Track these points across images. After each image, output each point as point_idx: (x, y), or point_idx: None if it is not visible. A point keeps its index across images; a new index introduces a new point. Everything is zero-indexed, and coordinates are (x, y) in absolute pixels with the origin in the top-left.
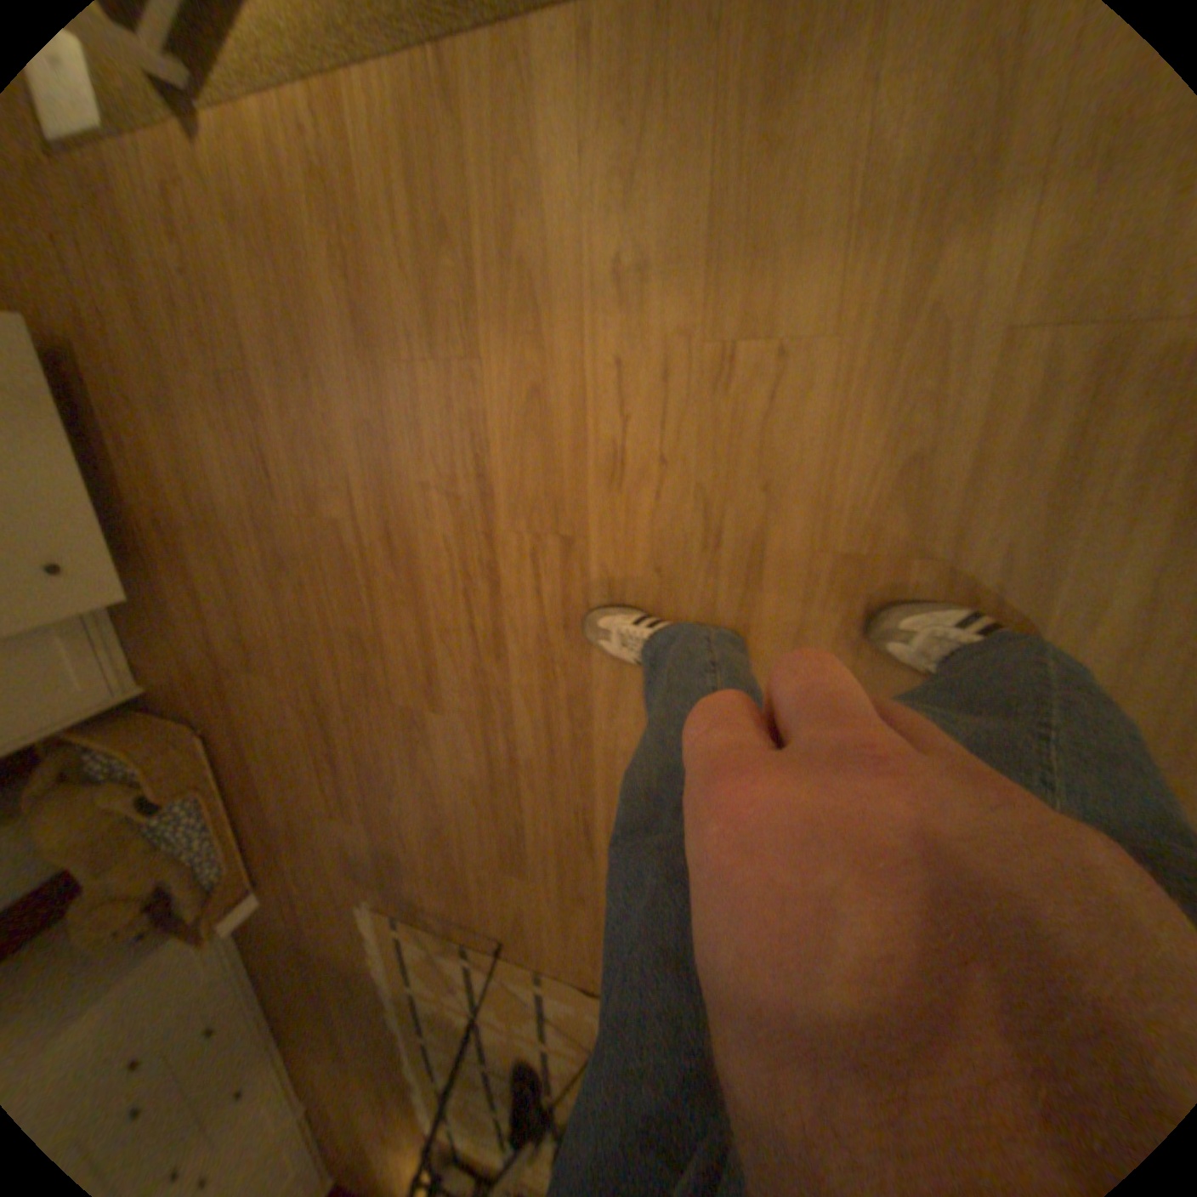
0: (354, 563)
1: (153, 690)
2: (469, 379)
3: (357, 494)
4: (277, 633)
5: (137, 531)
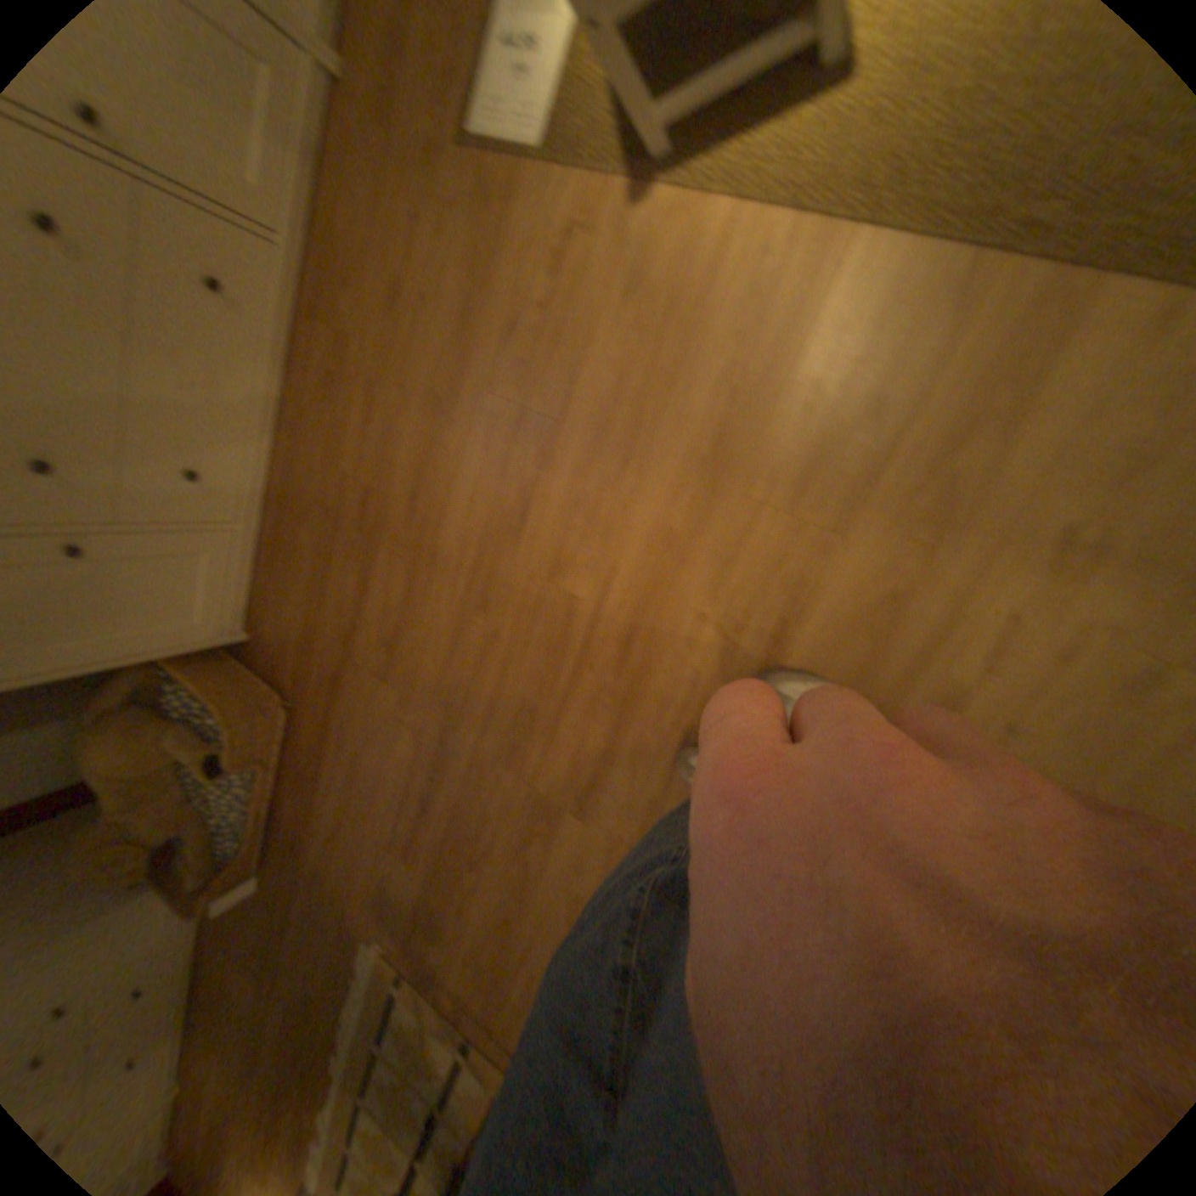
0: (576, 649)
1: (267, 649)
2: (824, 554)
3: (622, 592)
4: (444, 668)
5: (343, 507)
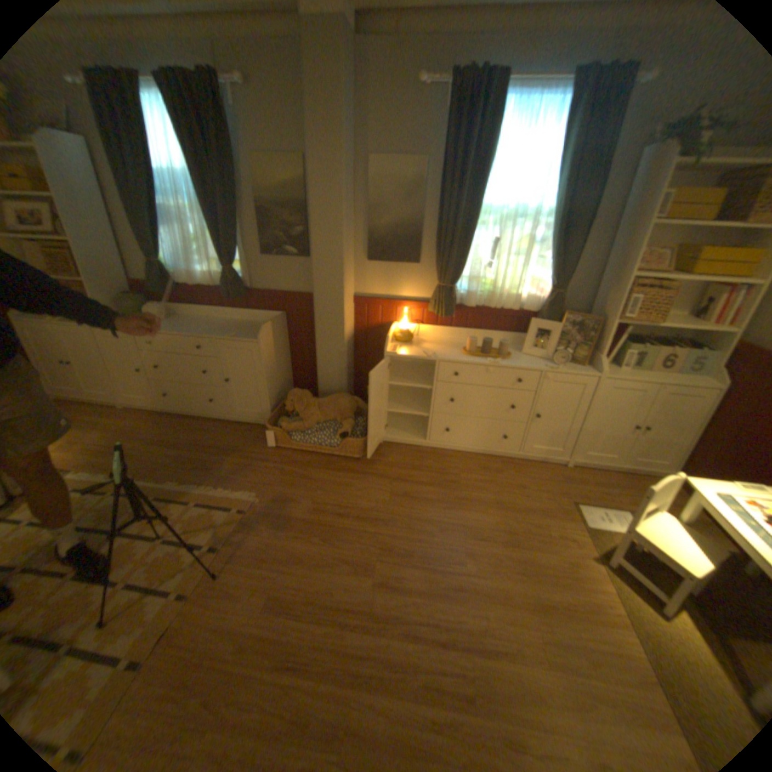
0: (446, 572)
1: (379, 452)
2: (539, 667)
3: (478, 586)
4: (409, 520)
5: (448, 477)
